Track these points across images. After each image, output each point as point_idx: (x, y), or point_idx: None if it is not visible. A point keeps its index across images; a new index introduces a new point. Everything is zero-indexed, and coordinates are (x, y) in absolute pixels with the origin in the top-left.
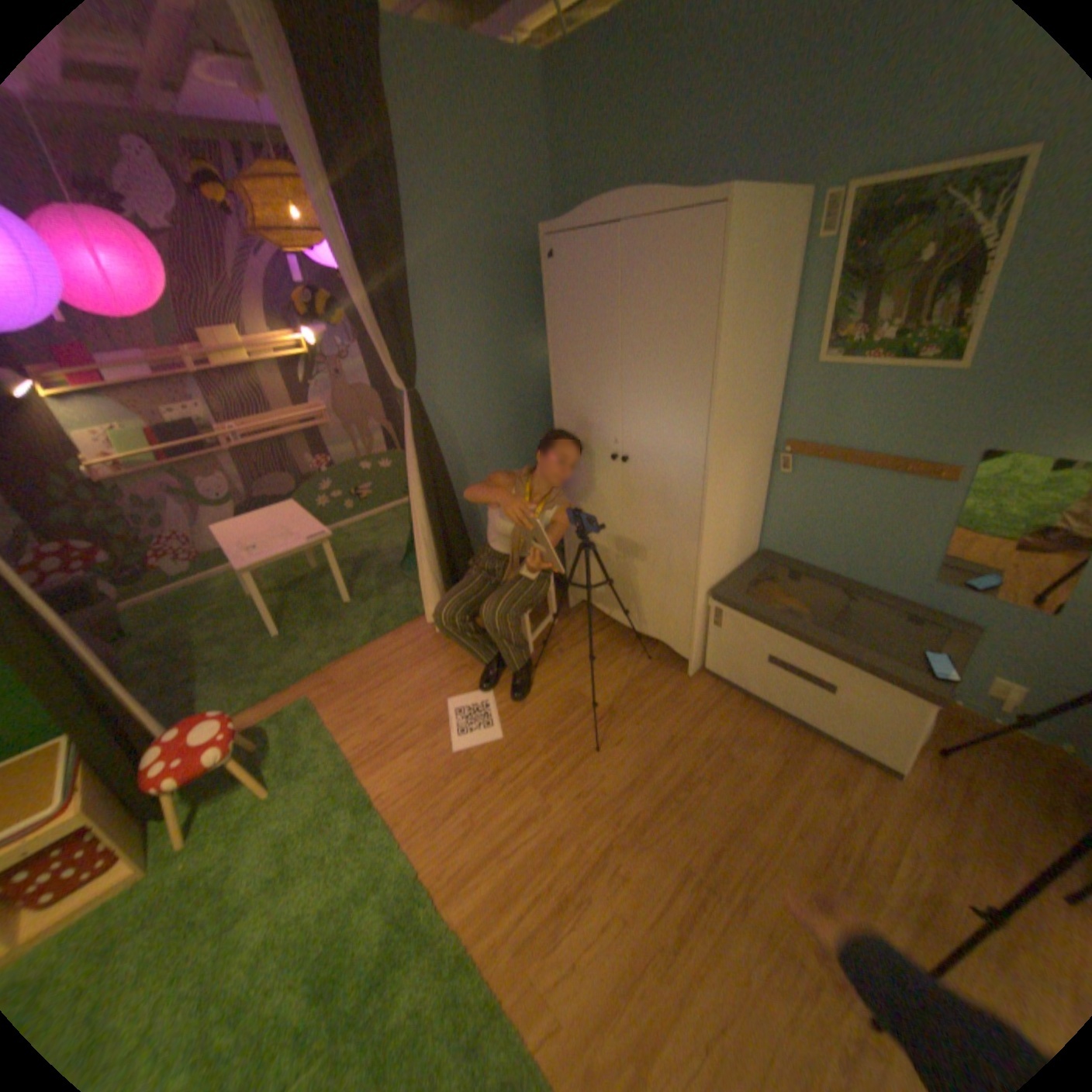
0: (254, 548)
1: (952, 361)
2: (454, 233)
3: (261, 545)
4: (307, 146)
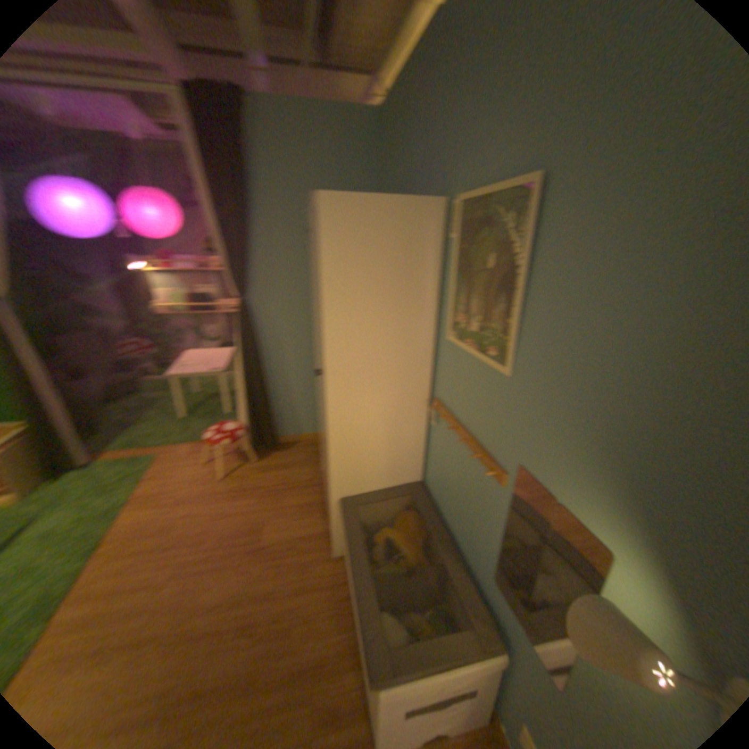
0: (181, 367)
1: (503, 363)
2: (292, 212)
3: (188, 367)
4: (193, 162)
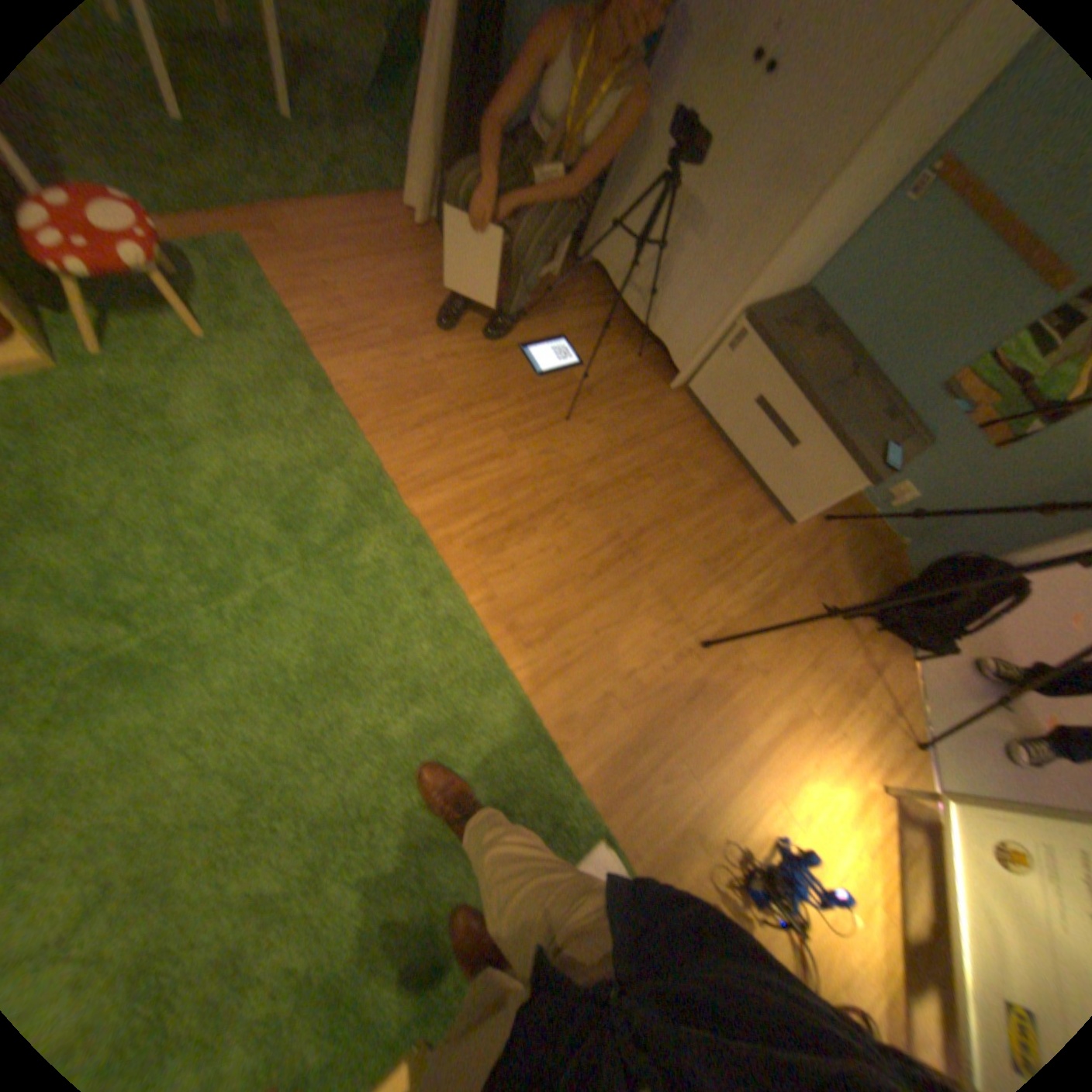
0: None
1: None
2: None
3: None
4: None
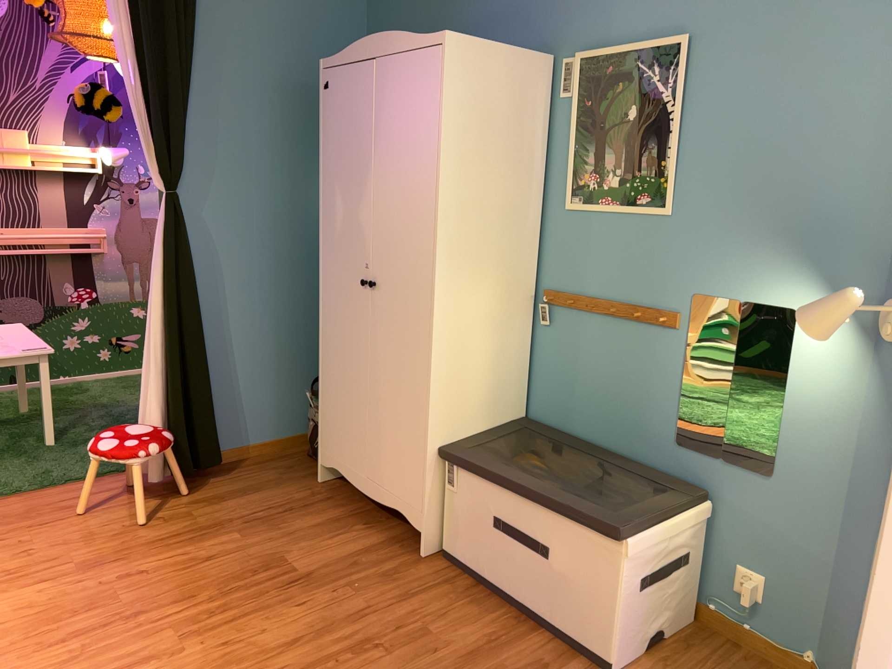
0: None
1: (660, 206)
2: (253, 61)
3: None
4: None
